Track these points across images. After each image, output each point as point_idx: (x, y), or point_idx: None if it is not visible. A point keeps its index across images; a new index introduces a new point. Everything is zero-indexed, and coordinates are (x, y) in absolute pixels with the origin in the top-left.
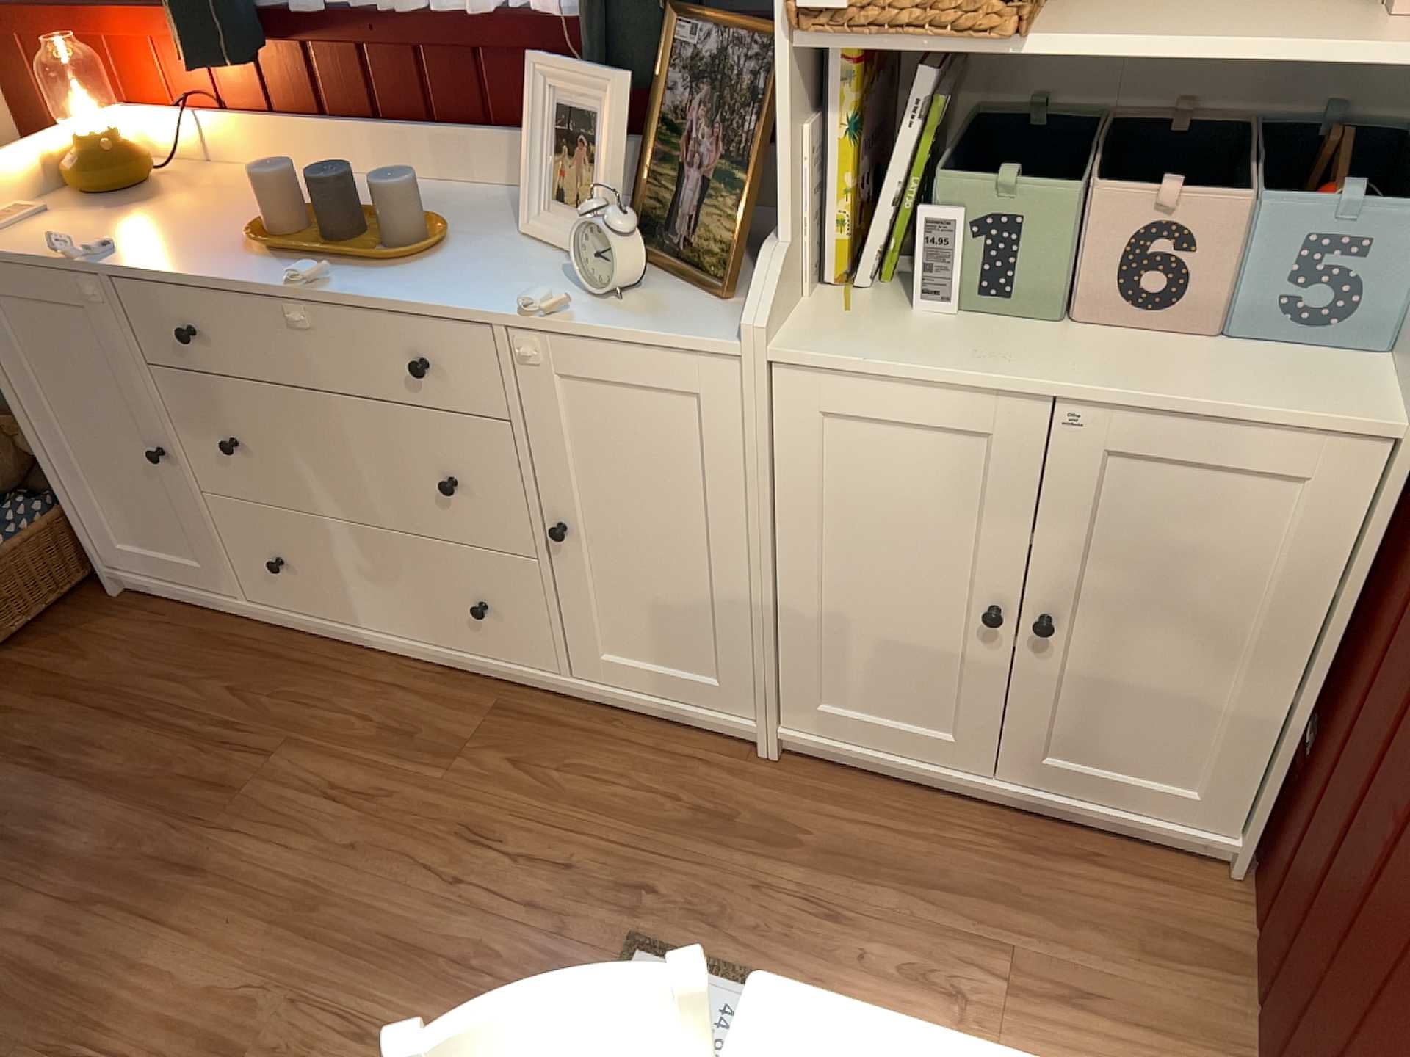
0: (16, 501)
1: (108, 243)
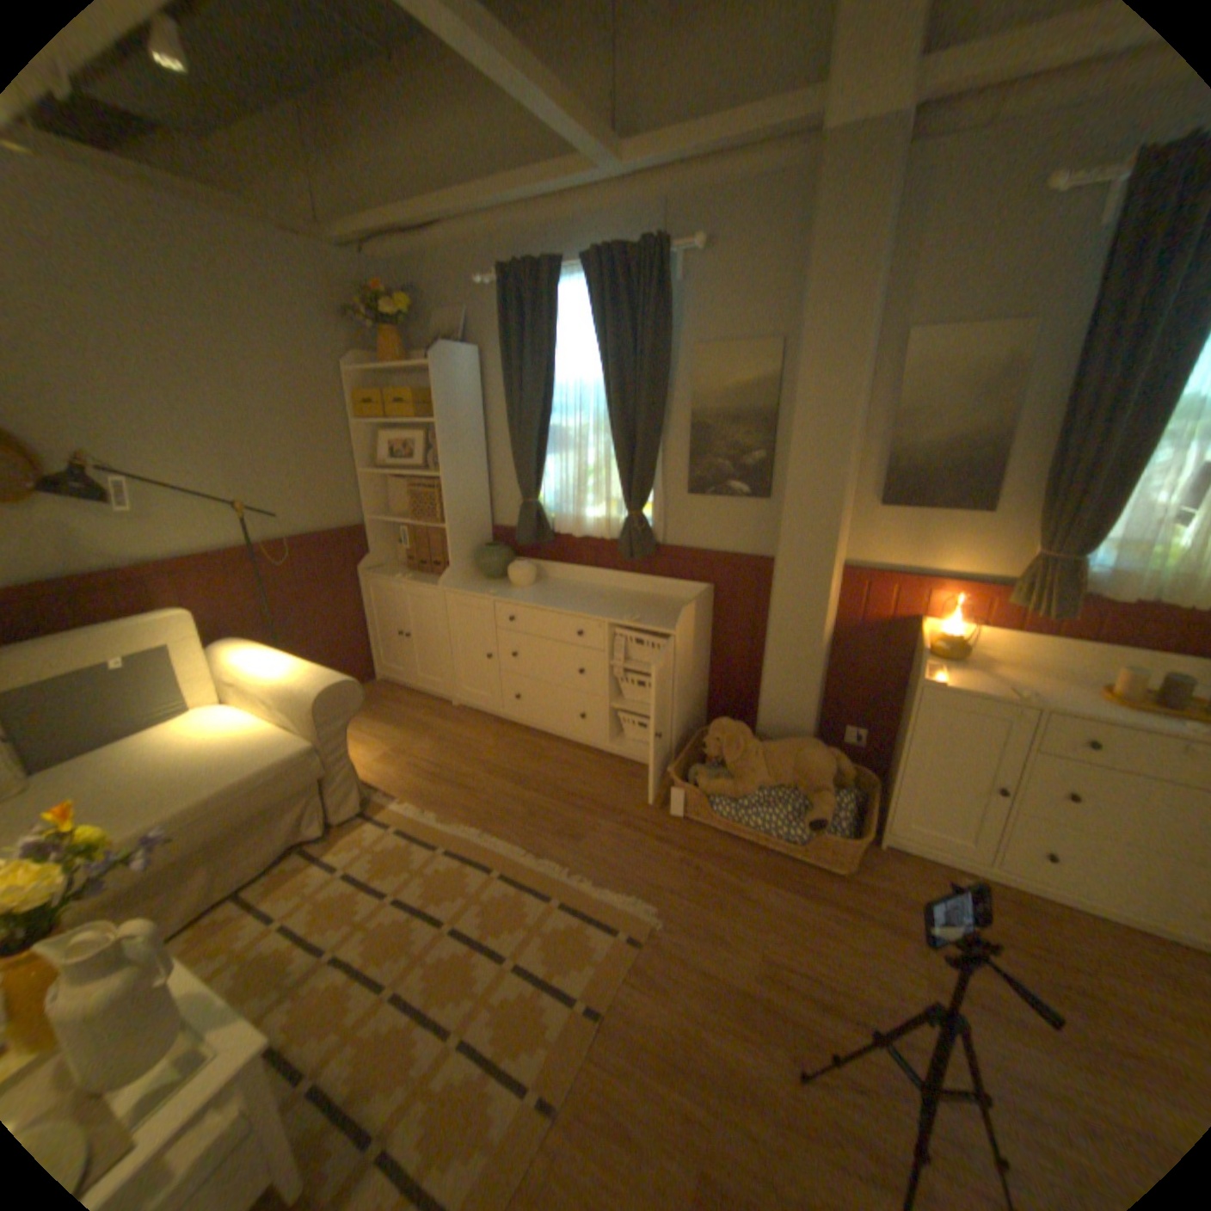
0: (840, 793)
1: (1036, 696)
